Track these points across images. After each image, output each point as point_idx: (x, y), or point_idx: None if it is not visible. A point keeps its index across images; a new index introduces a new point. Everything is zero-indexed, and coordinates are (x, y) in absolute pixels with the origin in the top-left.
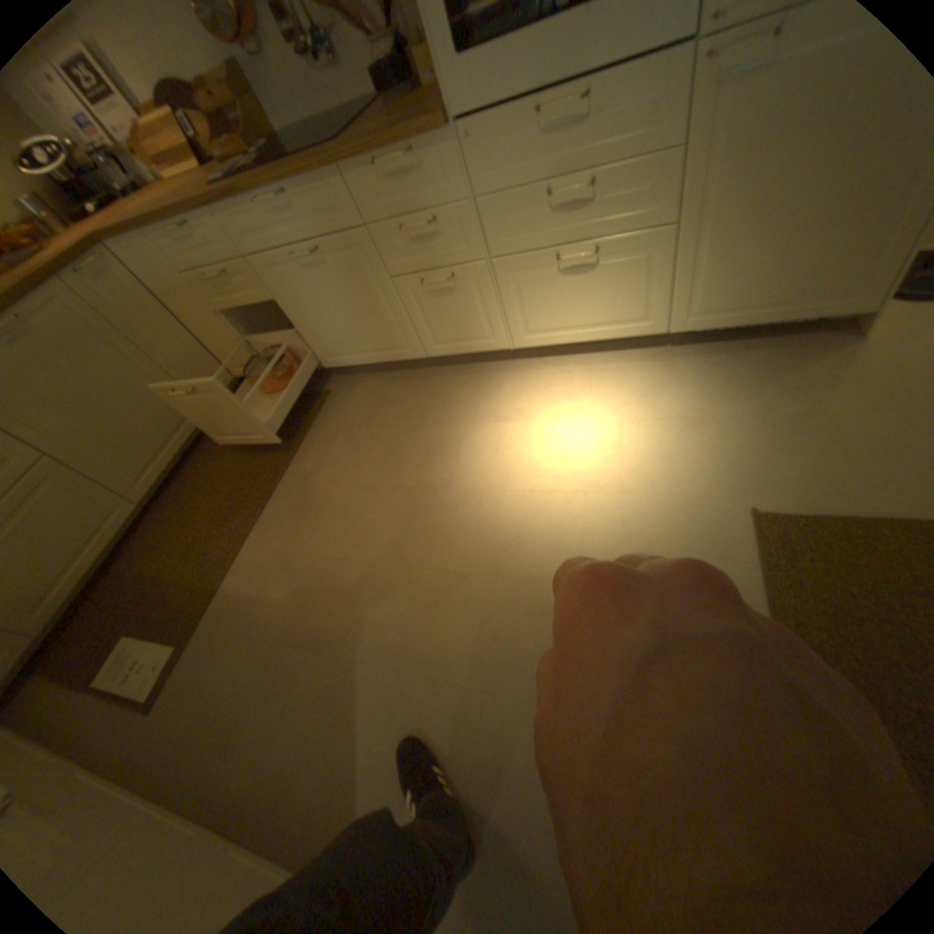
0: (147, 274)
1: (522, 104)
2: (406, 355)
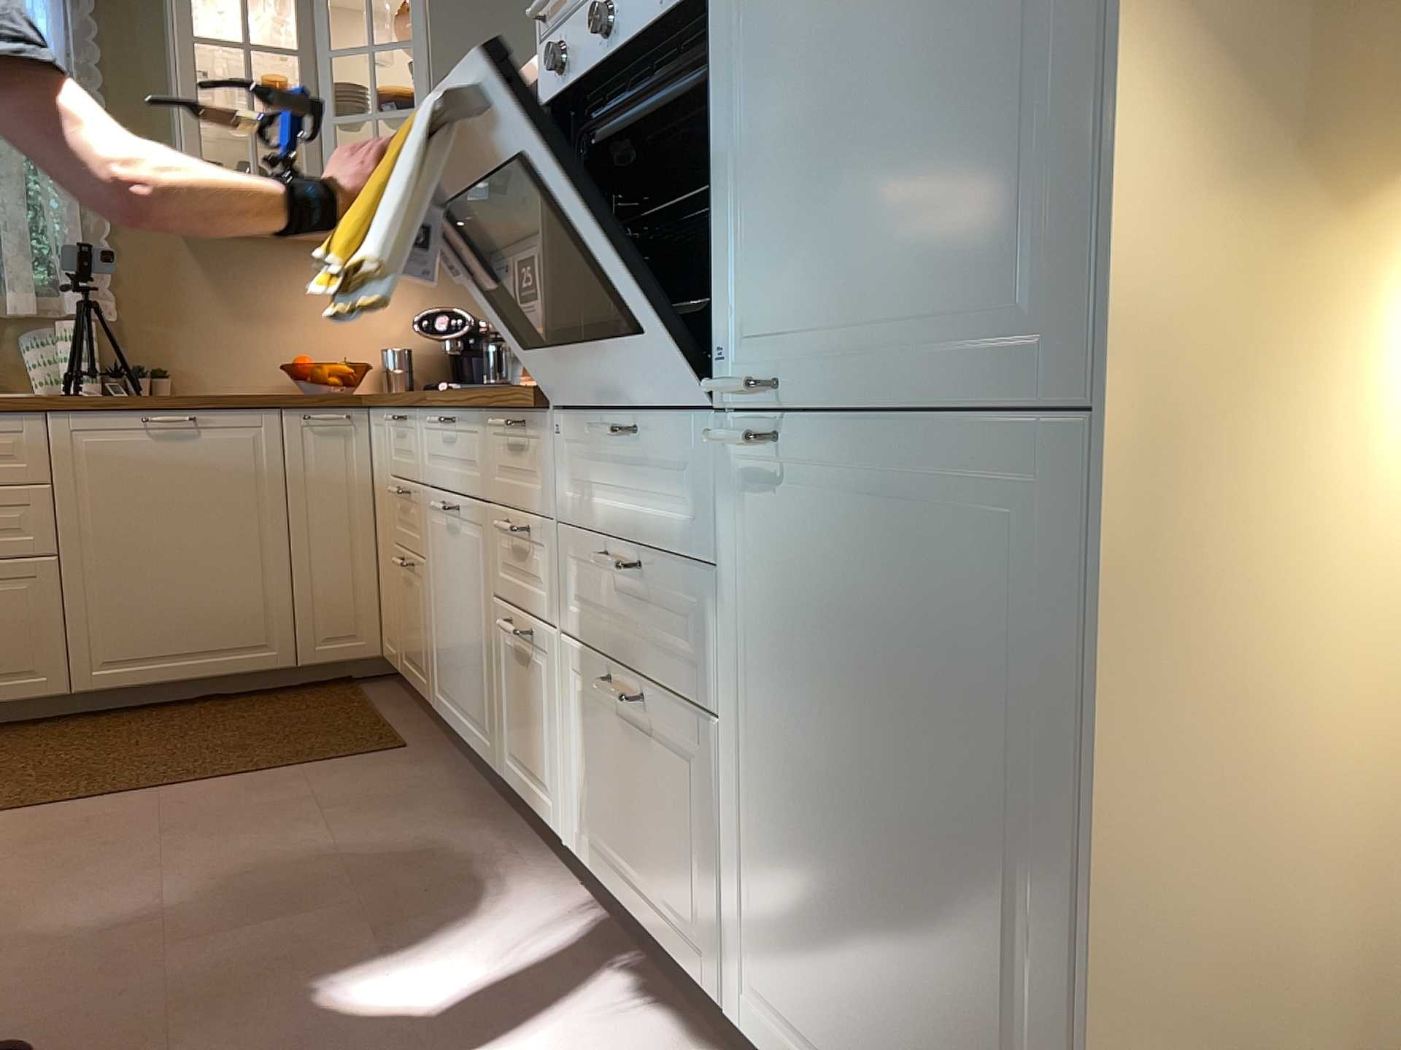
0: (377, 461)
1: (599, 419)
2: (486, 752)
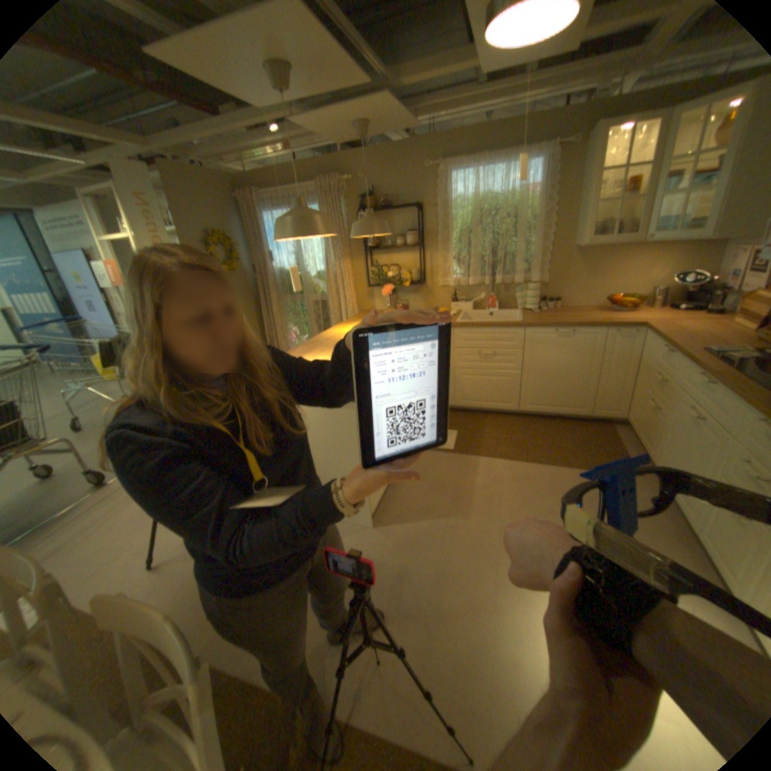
0: (646, 351)
1: None
2: (689, 518)
